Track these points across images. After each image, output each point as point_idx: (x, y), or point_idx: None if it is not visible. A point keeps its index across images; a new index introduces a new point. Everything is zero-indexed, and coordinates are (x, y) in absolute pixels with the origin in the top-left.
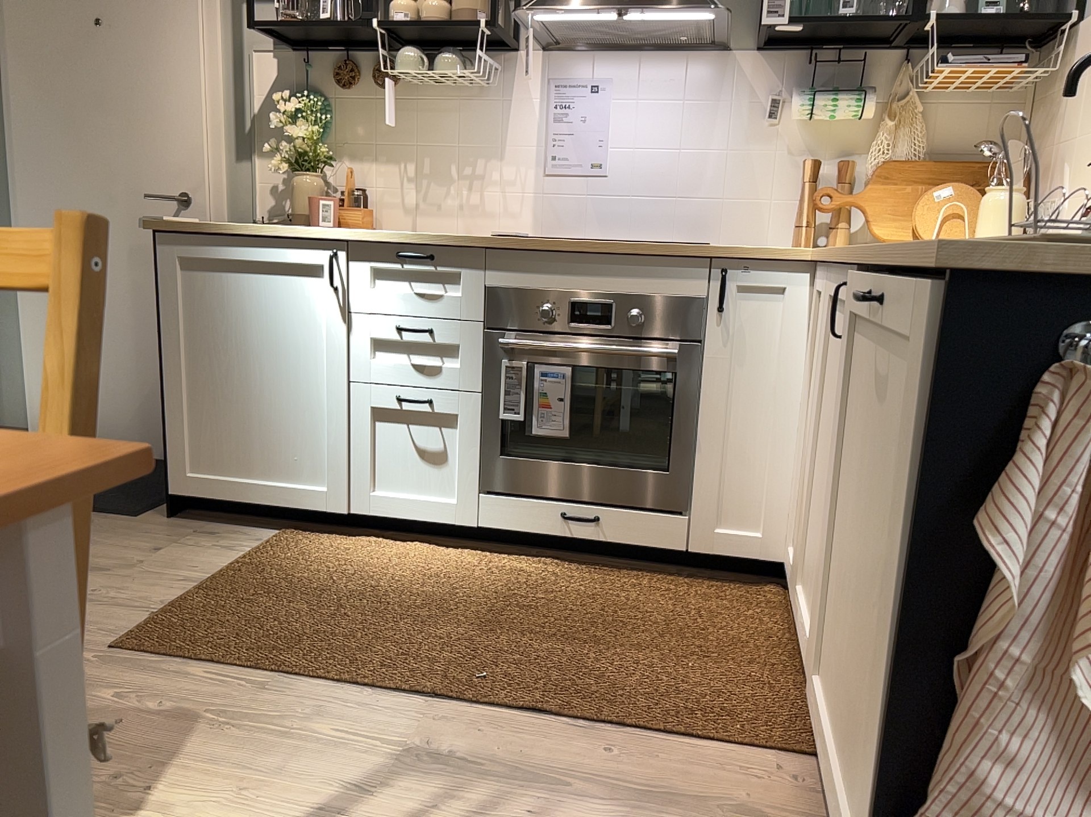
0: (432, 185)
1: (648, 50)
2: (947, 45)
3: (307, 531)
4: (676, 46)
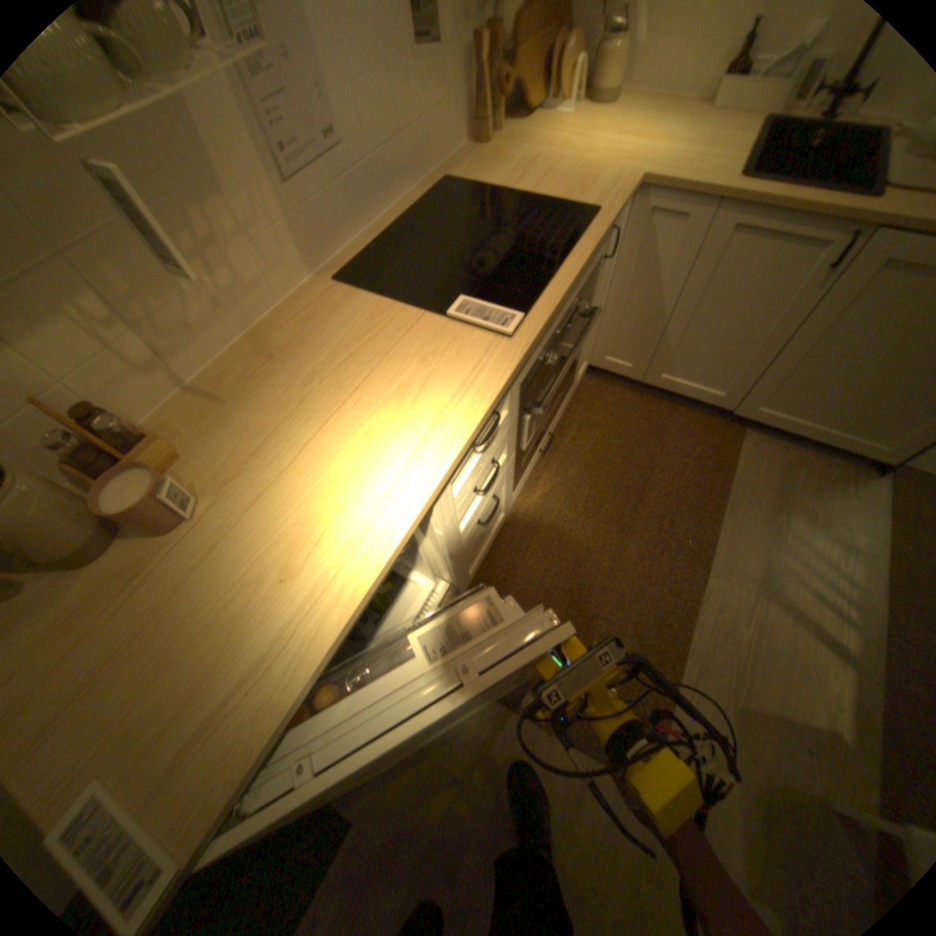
0: (151, 302)
1: None
2: None
3: None
4: None
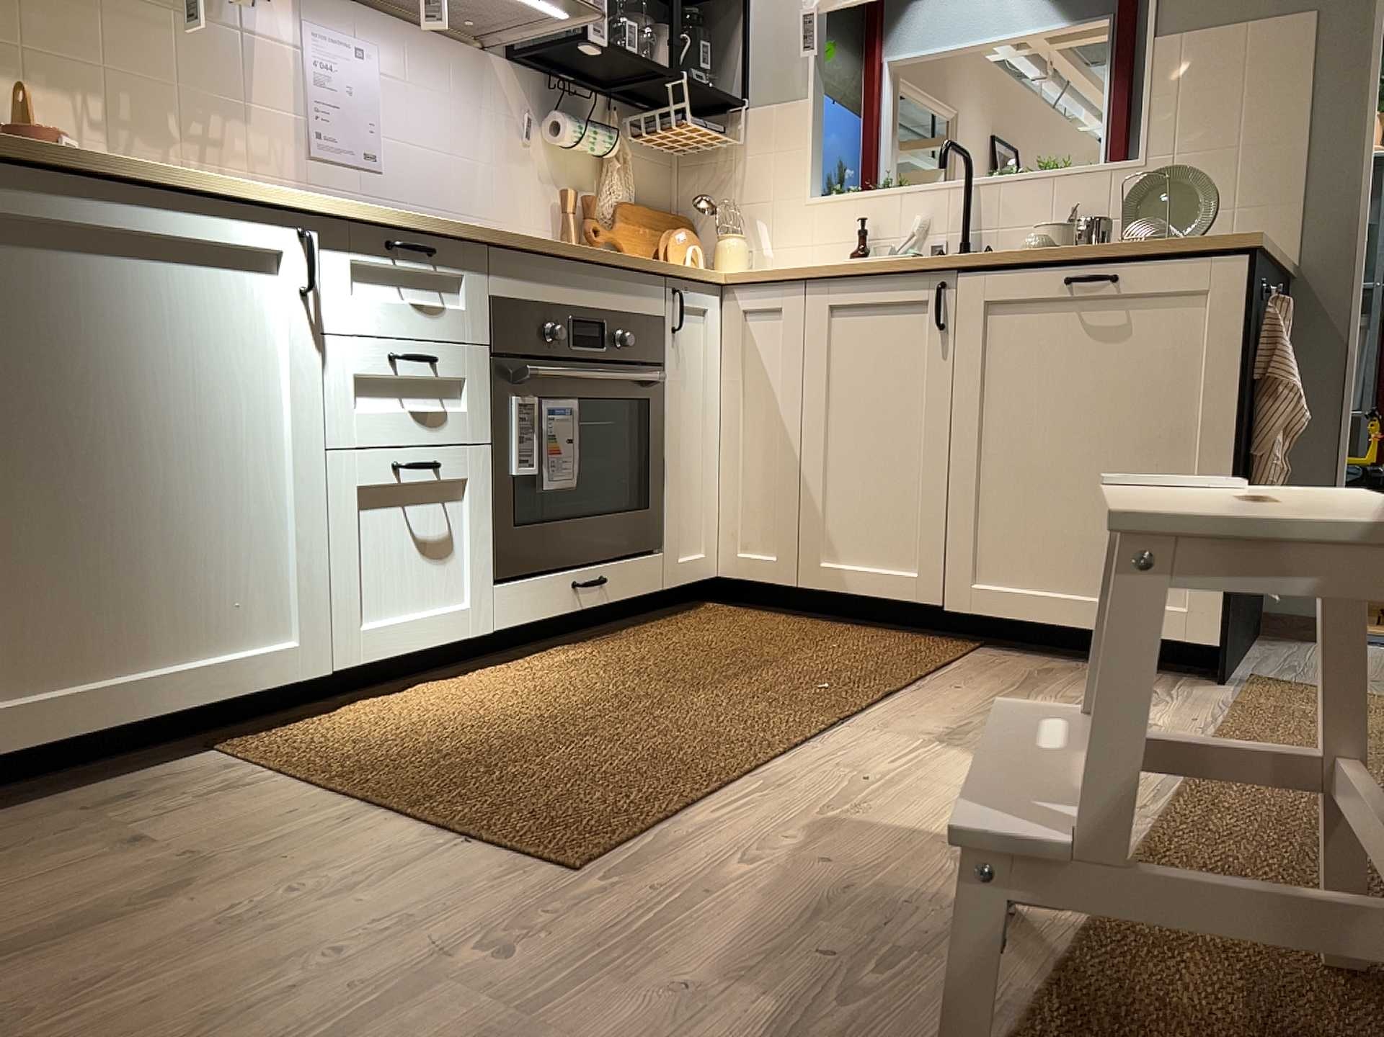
0: (143, 146)
1: (403, 24)
2: (637, 101)
3: (239, 739)
4: (442, 31)
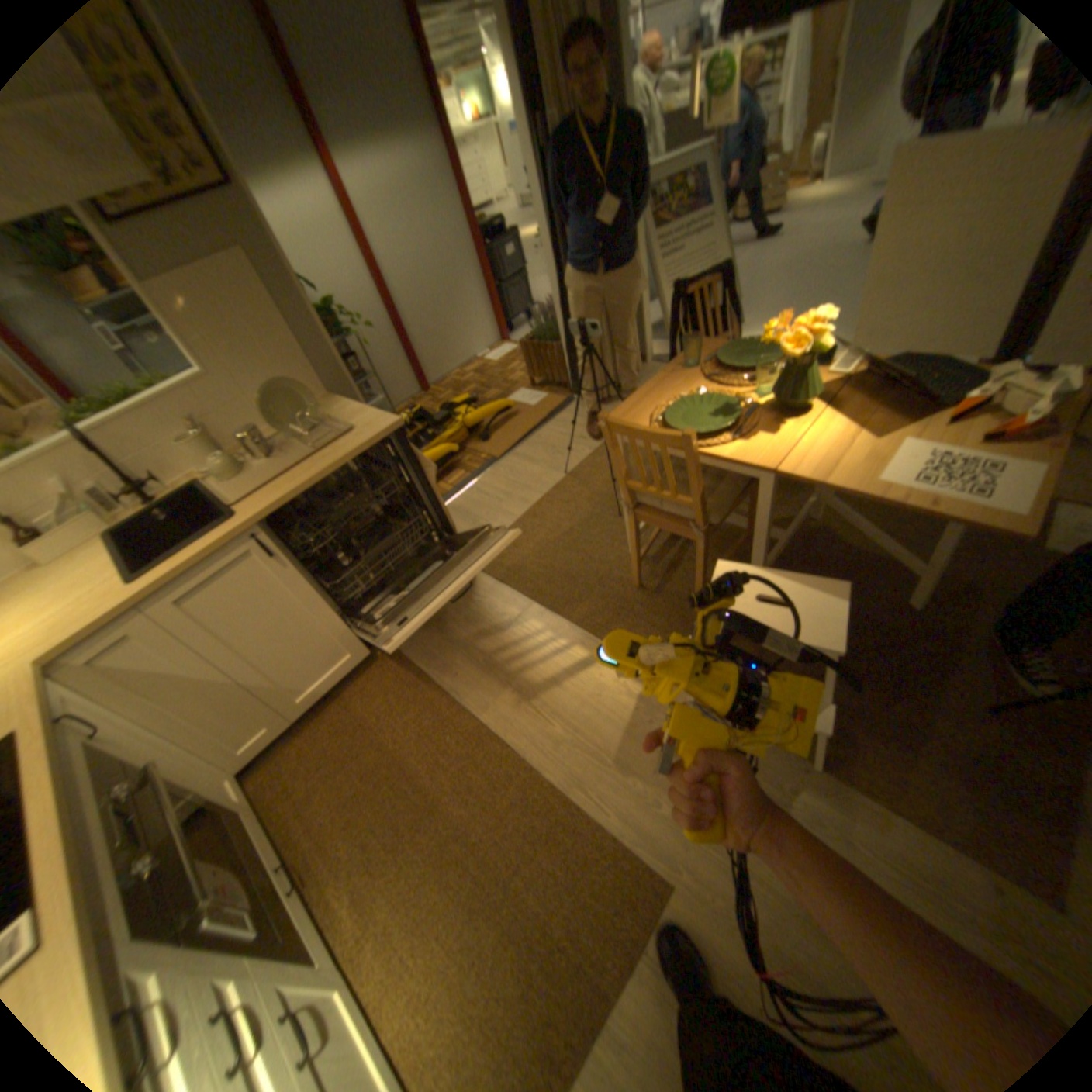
0: None
1: None
2: None
3: None
4: None
